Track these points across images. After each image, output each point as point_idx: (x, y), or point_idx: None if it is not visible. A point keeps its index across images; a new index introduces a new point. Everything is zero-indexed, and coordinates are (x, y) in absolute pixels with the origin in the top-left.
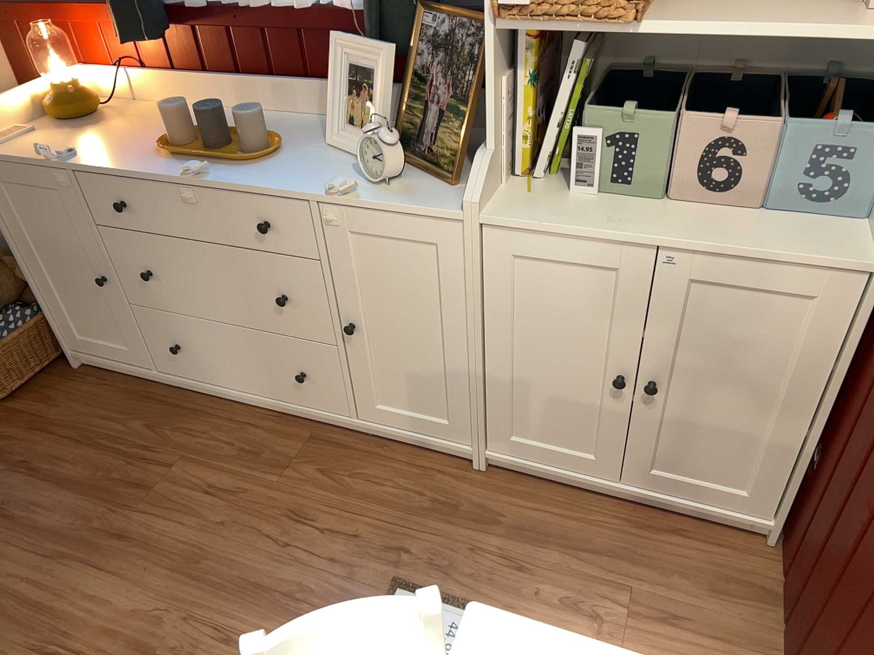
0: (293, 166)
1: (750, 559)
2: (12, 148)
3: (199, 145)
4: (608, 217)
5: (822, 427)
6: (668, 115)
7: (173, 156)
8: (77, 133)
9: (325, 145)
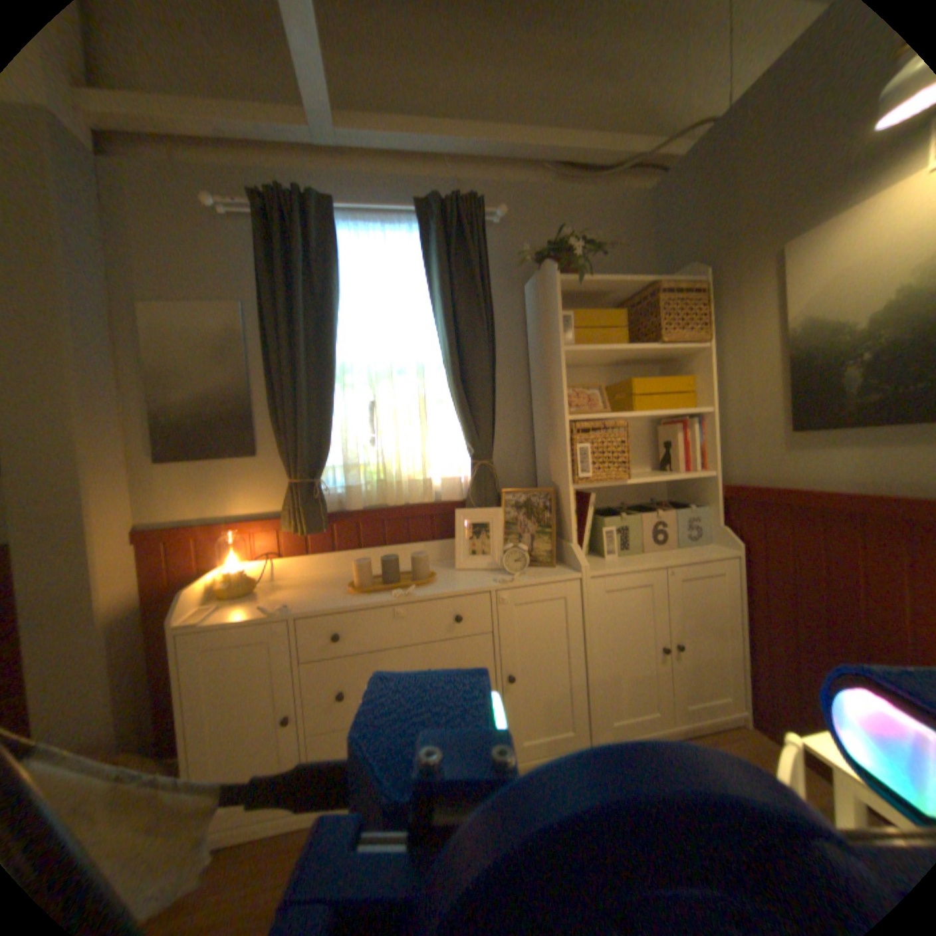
0: (449, 580)
1: (758, 742)
2: (185, 623)
3: (374, 582)
4: (635, 561)
5: (753, 638)
6: (634, 515)
7: (356, 593)
8: (244, 601)
9: (448, 569)
